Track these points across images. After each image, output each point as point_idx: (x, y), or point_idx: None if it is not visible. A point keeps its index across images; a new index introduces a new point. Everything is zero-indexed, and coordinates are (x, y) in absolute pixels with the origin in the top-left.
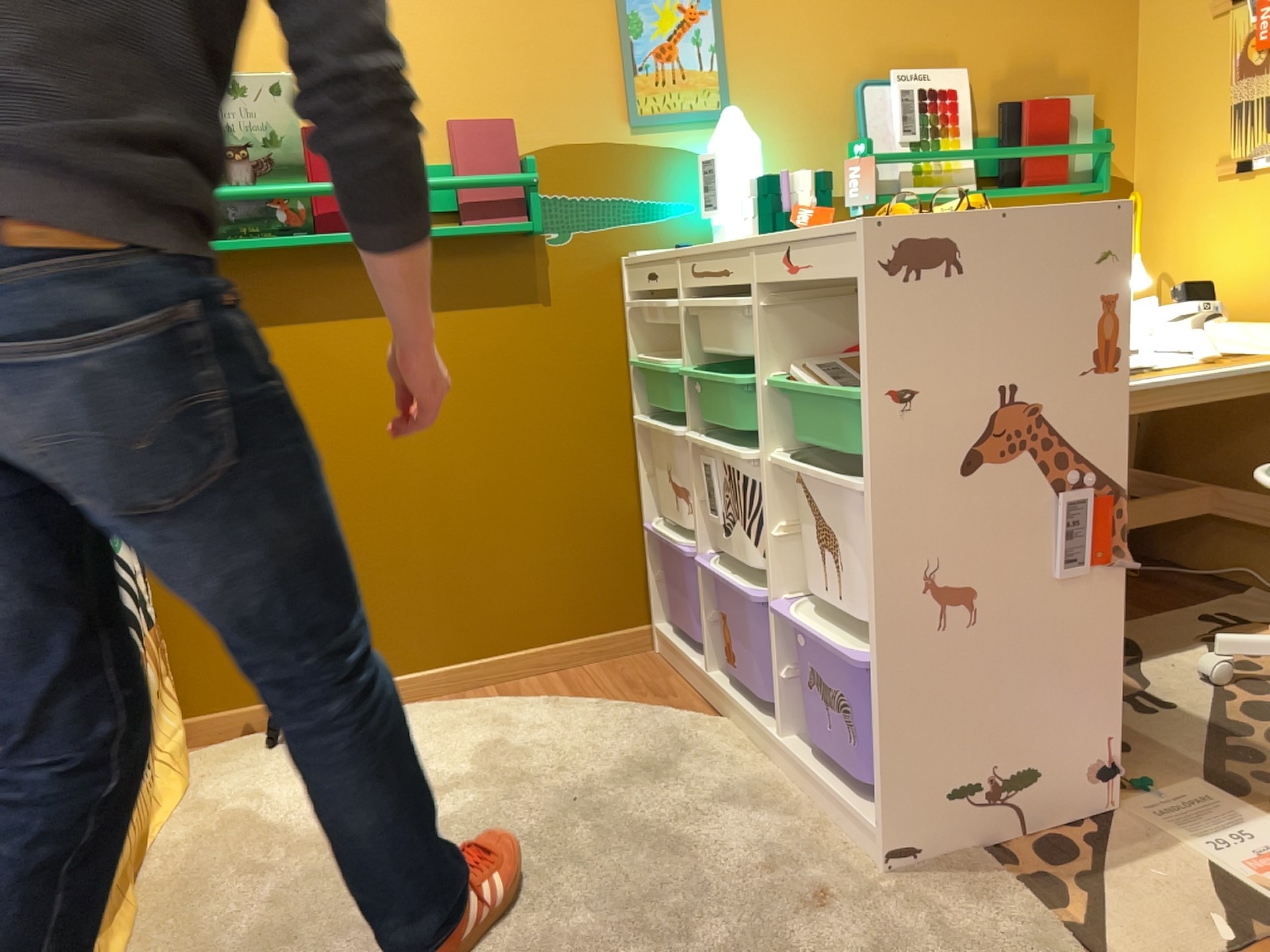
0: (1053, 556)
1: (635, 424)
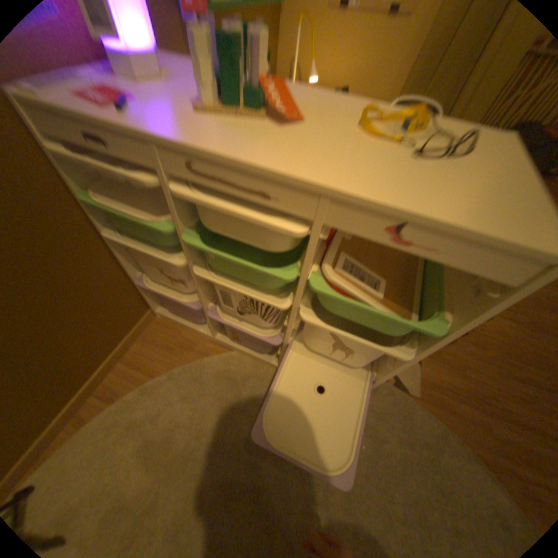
0: None
1: (98, 231)
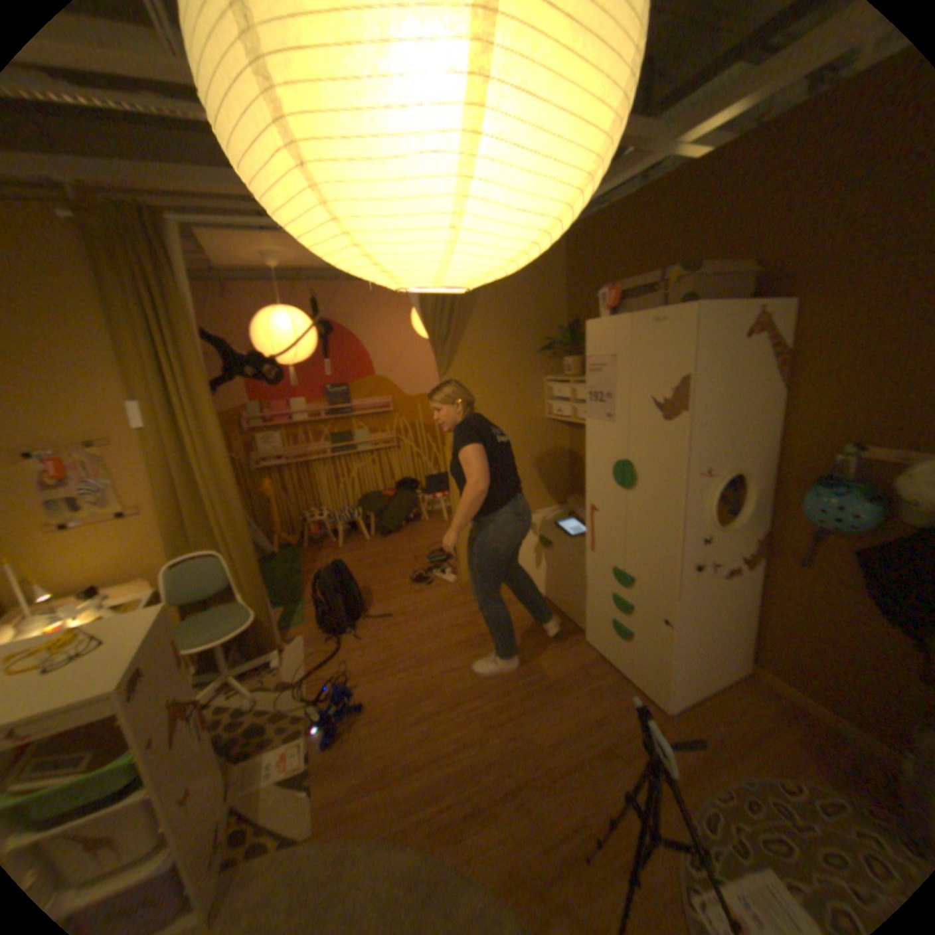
0: (192, 746)
1: None
